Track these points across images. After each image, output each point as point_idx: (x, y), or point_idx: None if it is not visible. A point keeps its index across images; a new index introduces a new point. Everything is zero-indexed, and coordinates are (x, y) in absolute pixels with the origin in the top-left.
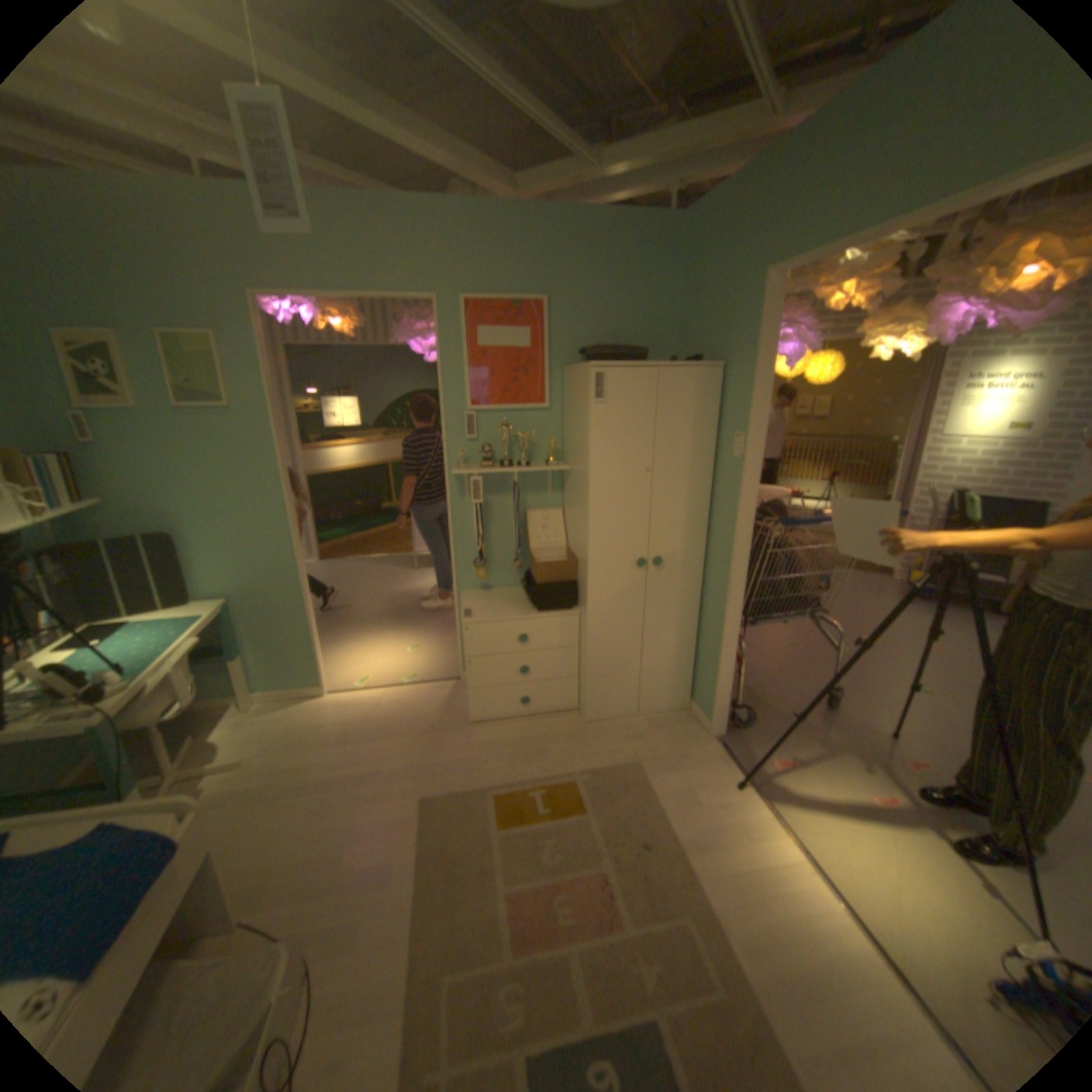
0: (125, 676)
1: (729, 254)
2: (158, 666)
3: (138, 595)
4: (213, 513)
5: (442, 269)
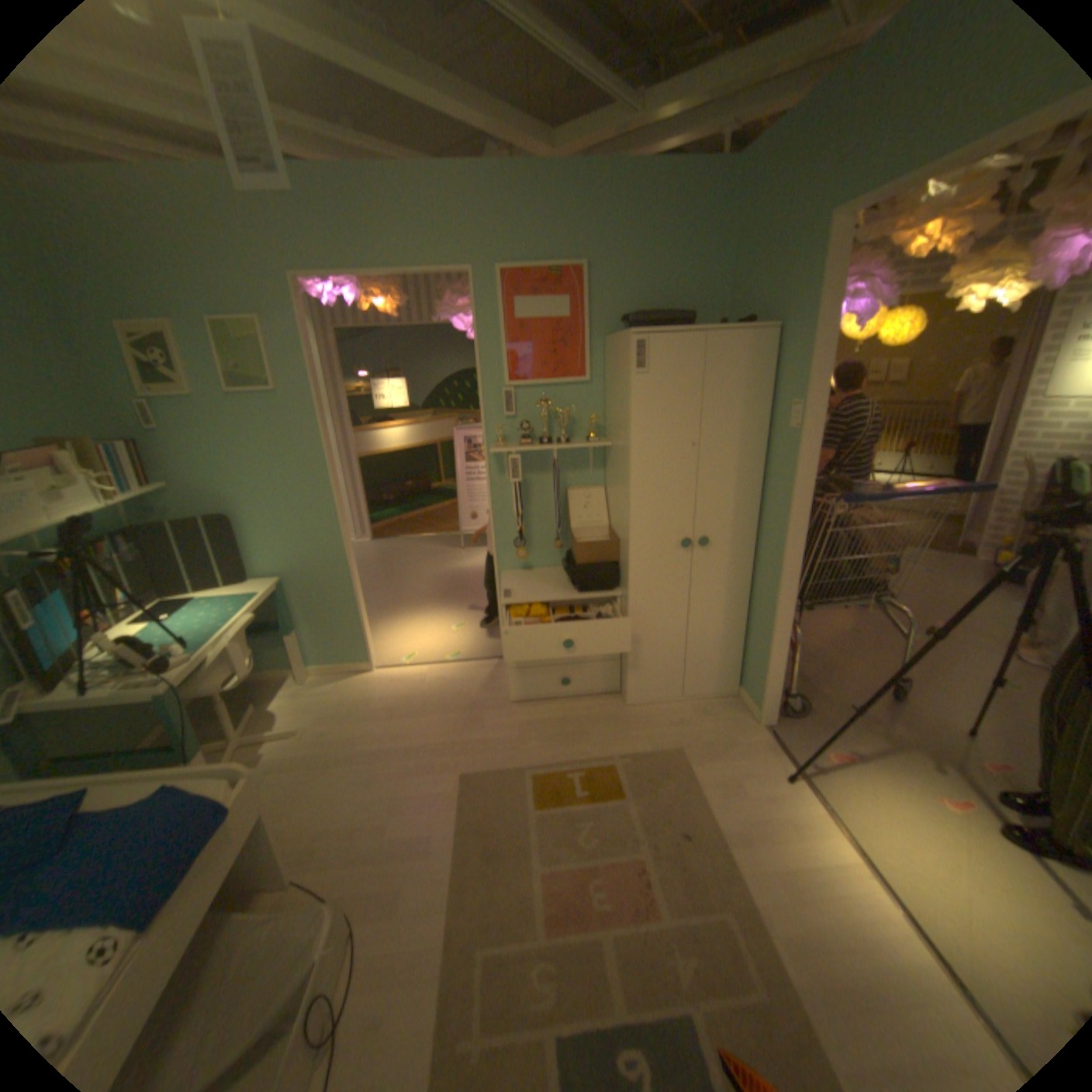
0: (189, 649)
1: (789, 198)
2: (217, 641)
3: (202, 573)
4: (266, 496)
5: (477, 239)
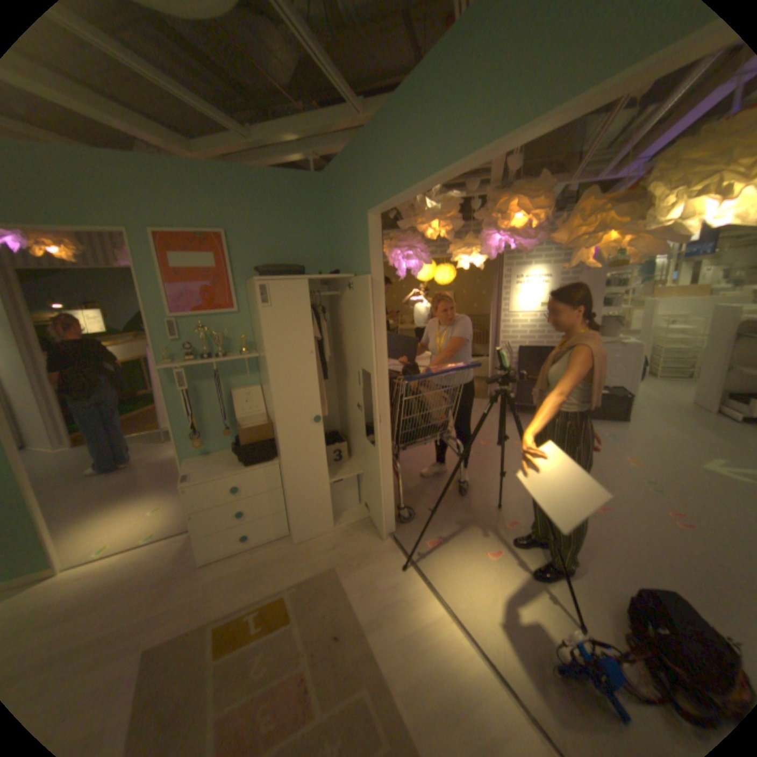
0: None
1: (348, 202)
2: None
3: None
4: None
5: (129, 209)
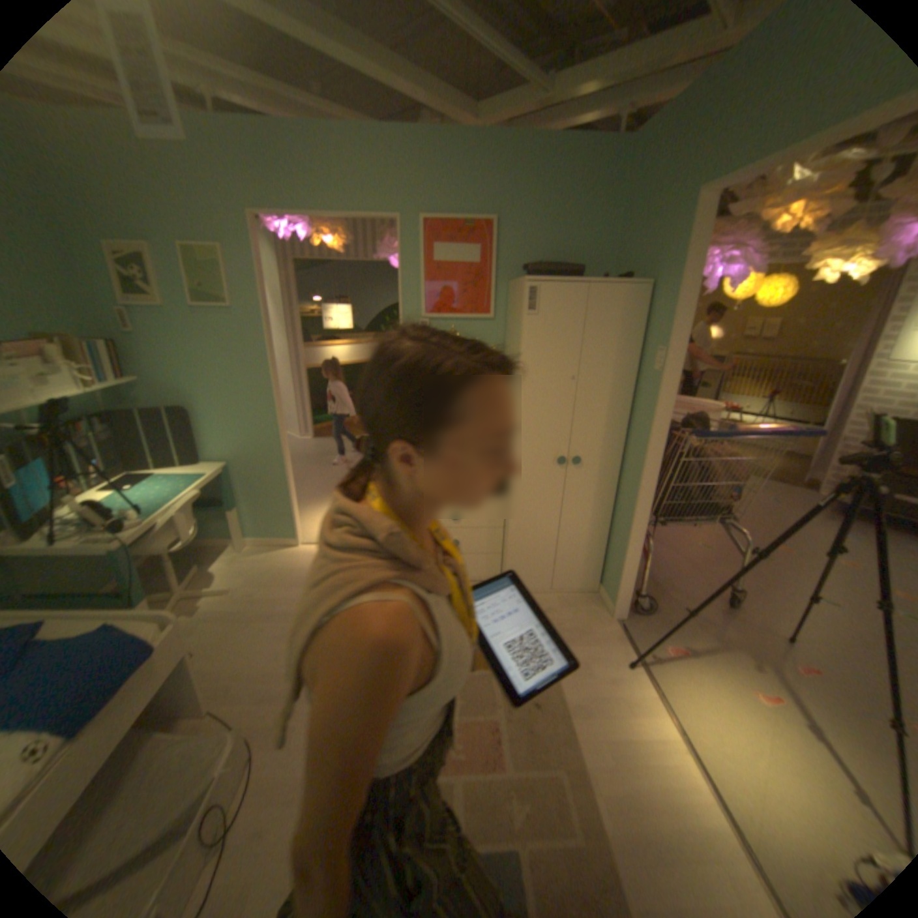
0: (140, 517)
1: (667, 175)
2: (165, 512)
3: (160, 455)
4: (217, 395)
5: (405, 192)
